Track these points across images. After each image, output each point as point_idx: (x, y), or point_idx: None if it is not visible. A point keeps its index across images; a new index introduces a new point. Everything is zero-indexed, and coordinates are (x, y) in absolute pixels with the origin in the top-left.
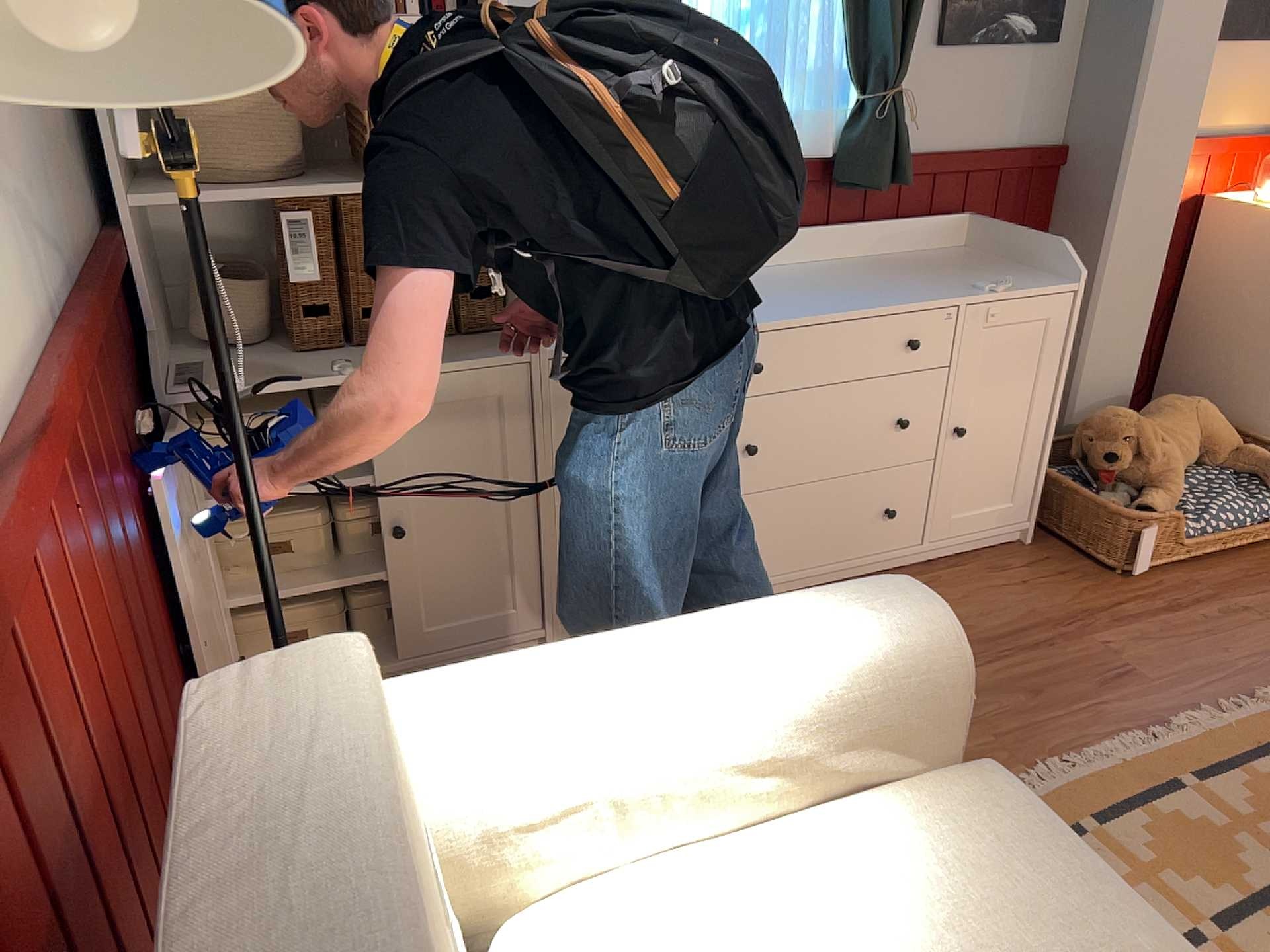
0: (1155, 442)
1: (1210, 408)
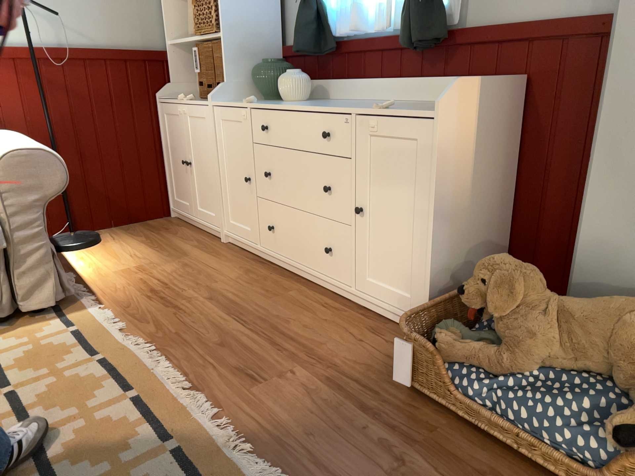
0: (532, 308)
1: None
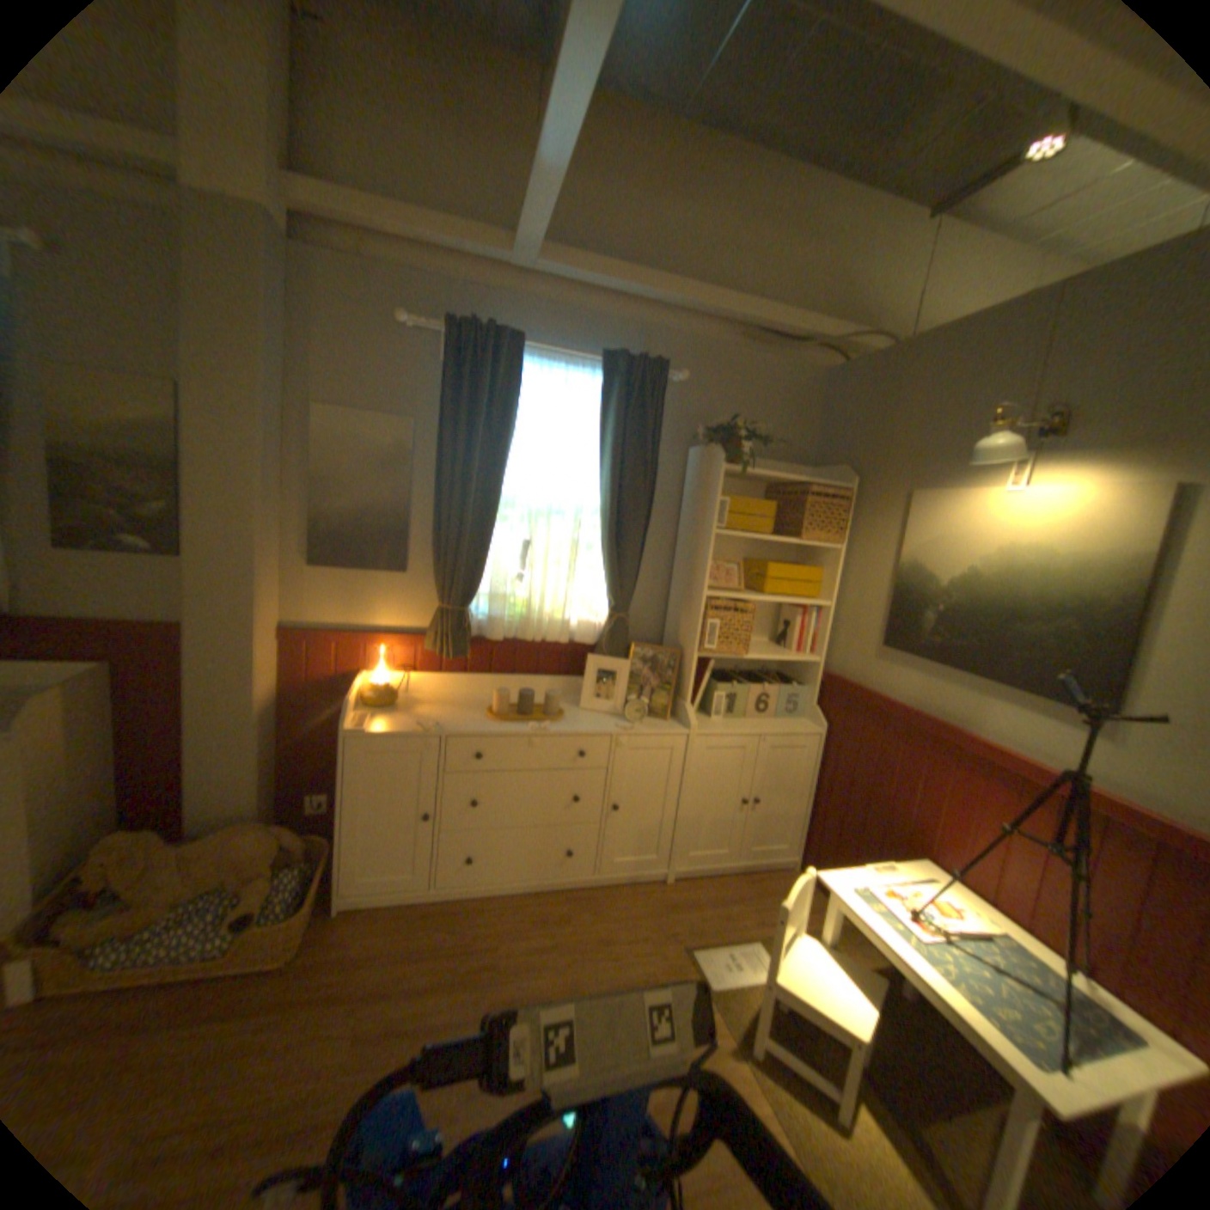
0: (155, 870)
1: (246, 843)
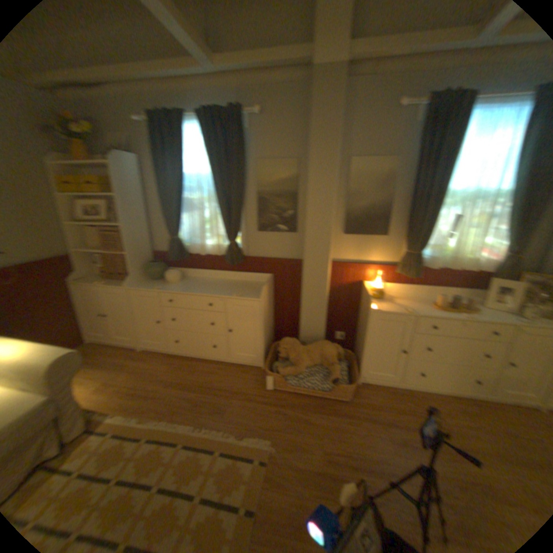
0: (298, 352)
1: (327, 348)
